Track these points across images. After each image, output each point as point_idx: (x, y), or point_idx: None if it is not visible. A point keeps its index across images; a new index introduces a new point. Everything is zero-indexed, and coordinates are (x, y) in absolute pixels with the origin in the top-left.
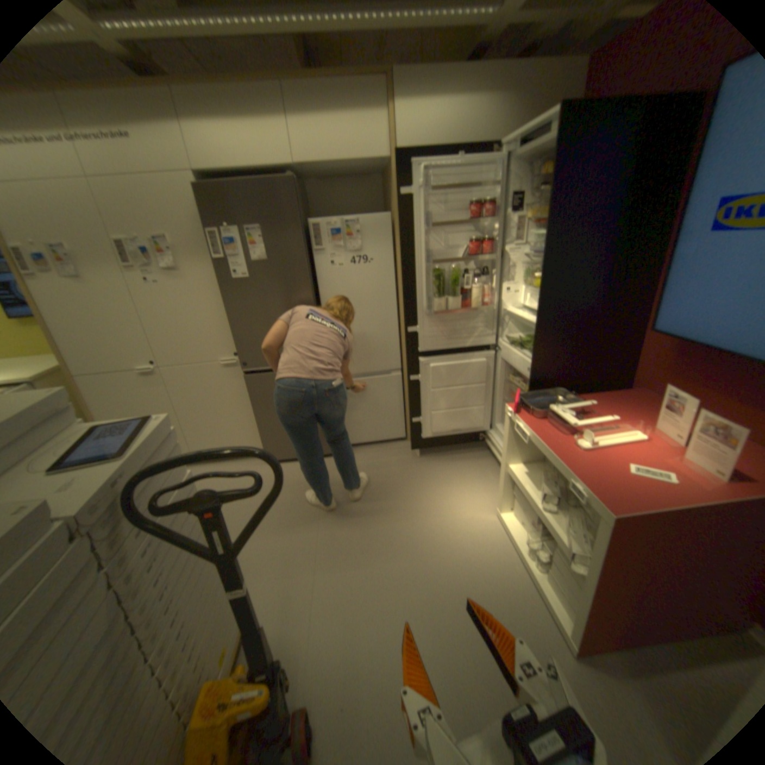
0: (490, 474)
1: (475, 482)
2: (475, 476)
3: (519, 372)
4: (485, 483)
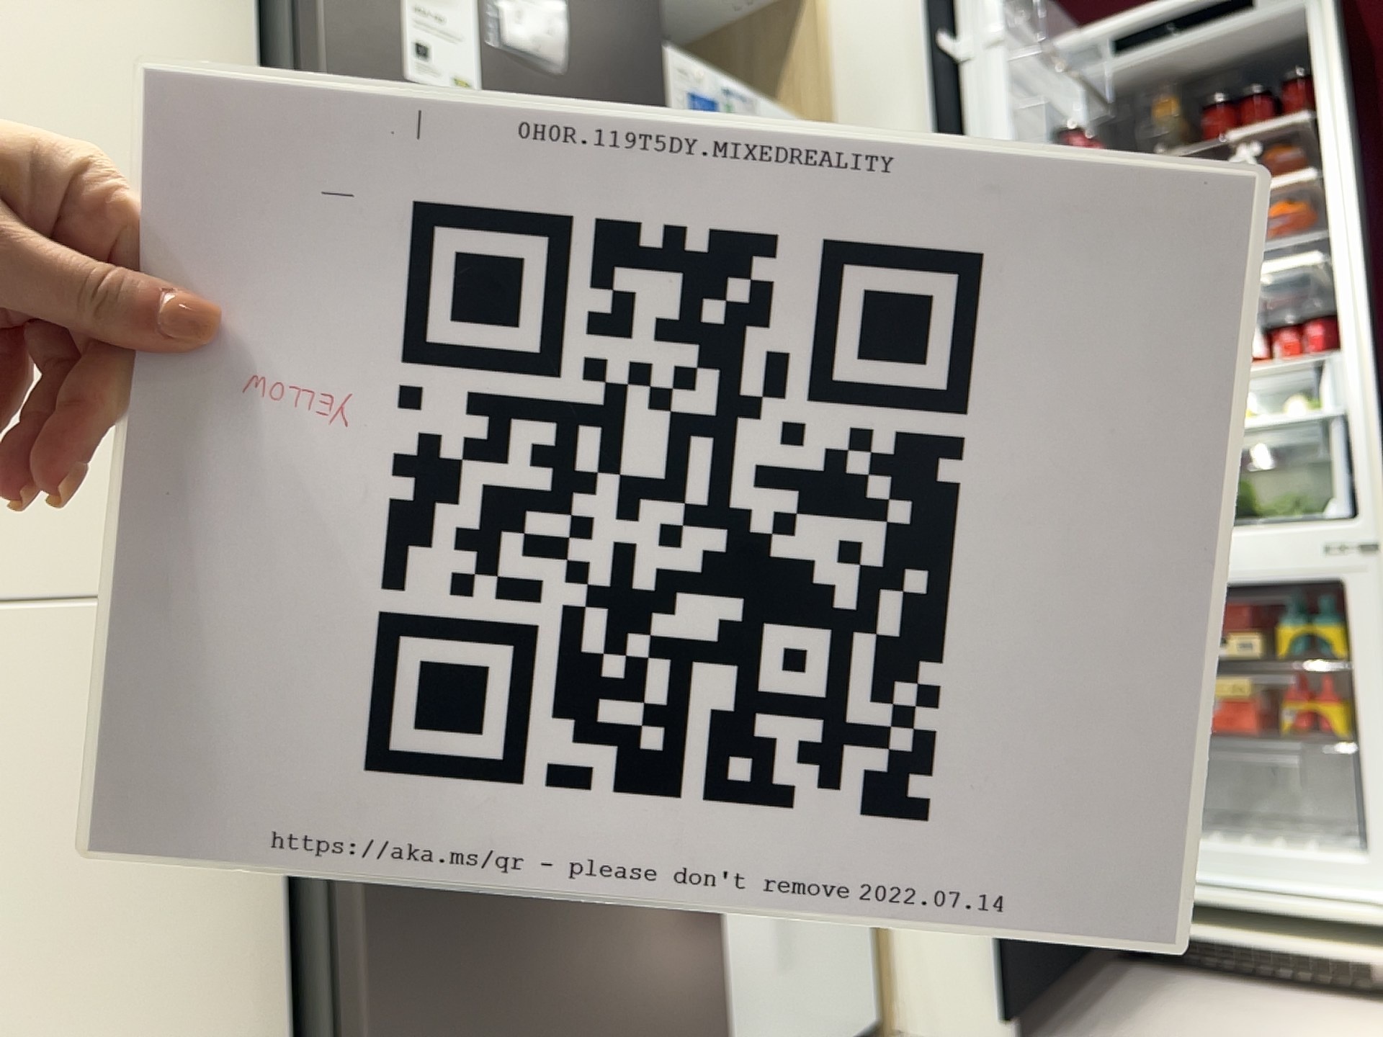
0: (1264, 1003)
1: (1285, 1036)
2: (1248, 1023)
3: (1268, 580)
4: (1308, 1026)
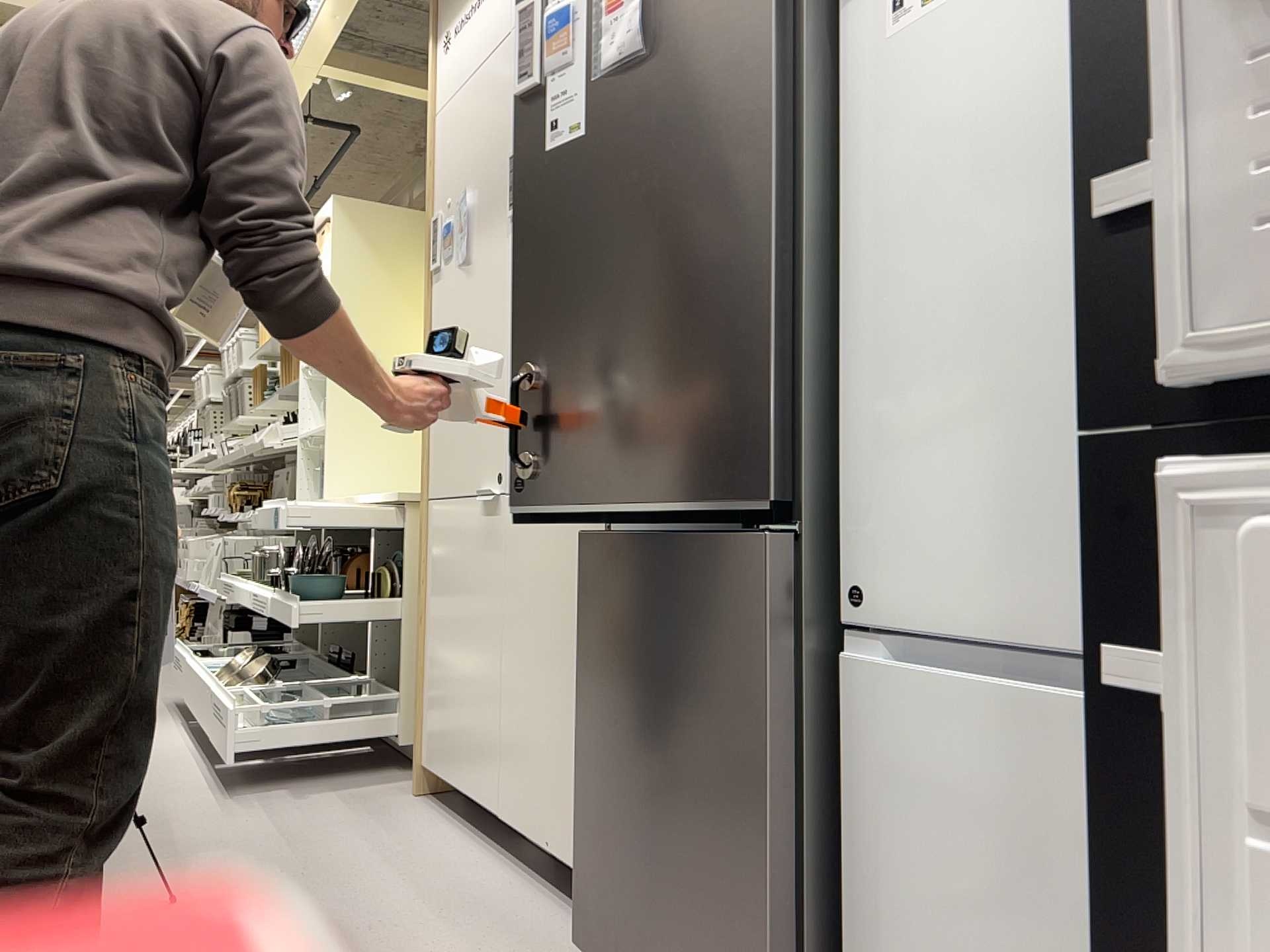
0: None
1: None
2: None
3: None
4: None
